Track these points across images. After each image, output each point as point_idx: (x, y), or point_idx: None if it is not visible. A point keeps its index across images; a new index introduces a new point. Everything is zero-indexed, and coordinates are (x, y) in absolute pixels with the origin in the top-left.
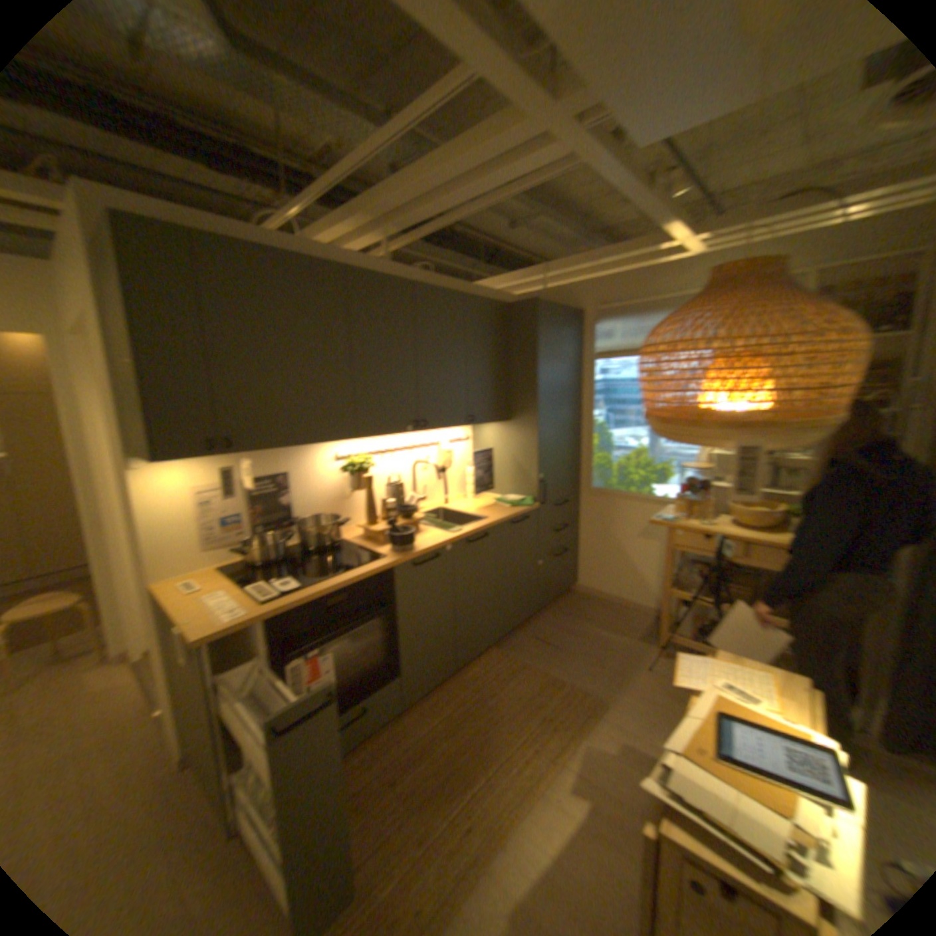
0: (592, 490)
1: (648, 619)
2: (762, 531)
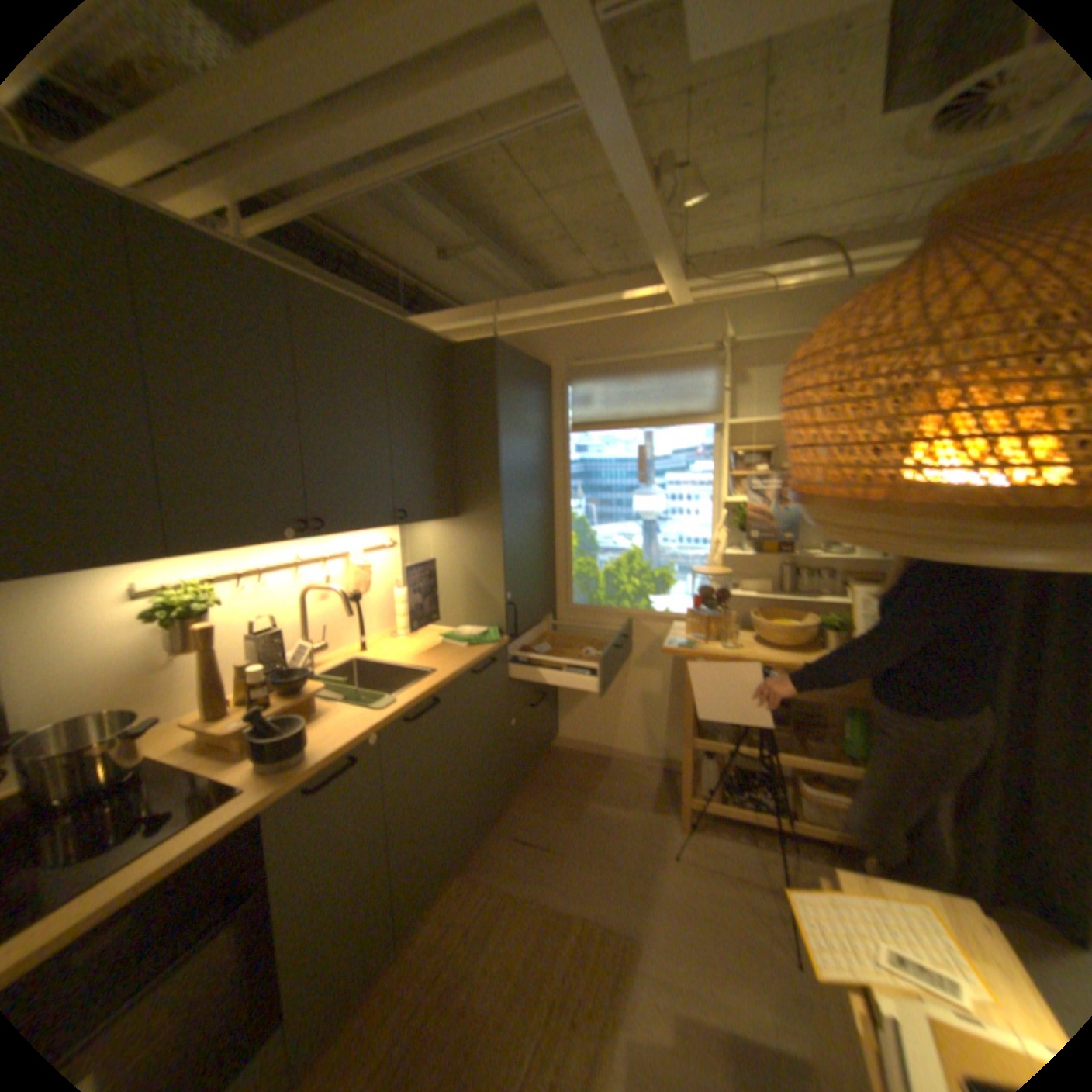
0: (572, 609)
1: (654, 775)
2: (796, 652)
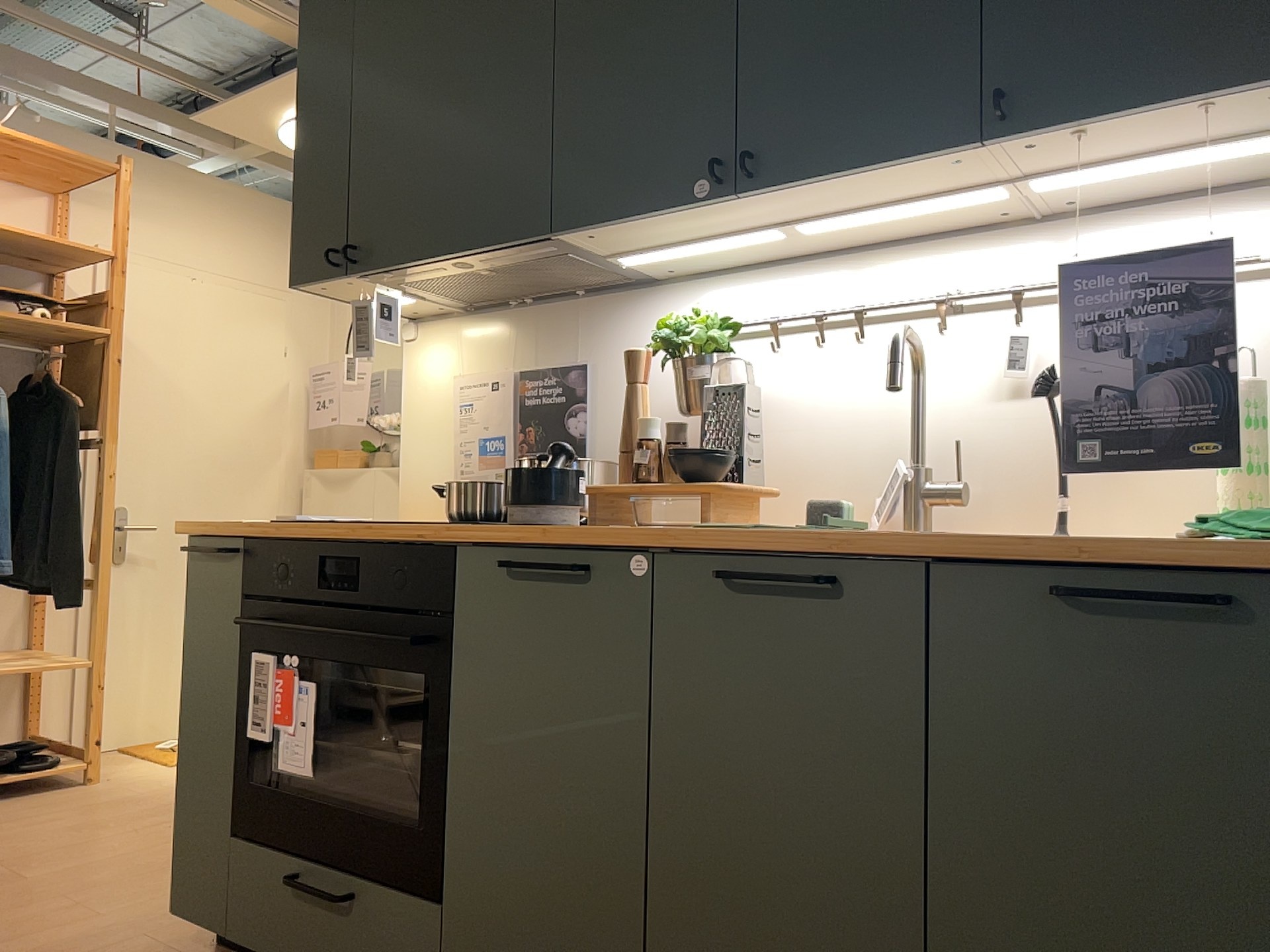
0: None
1: None
2: None
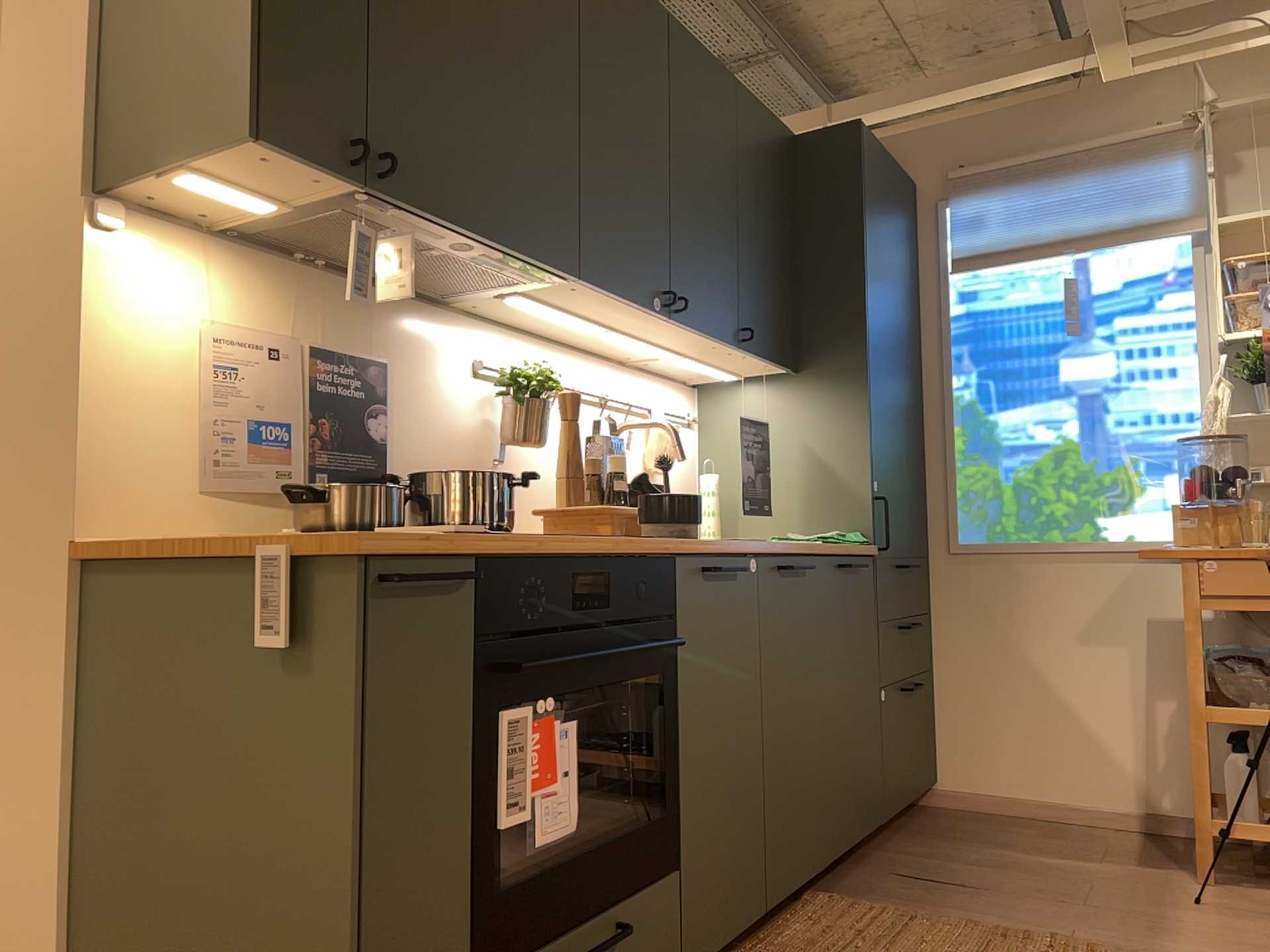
0: (960, 551)
1: (1129, 835)
2: None
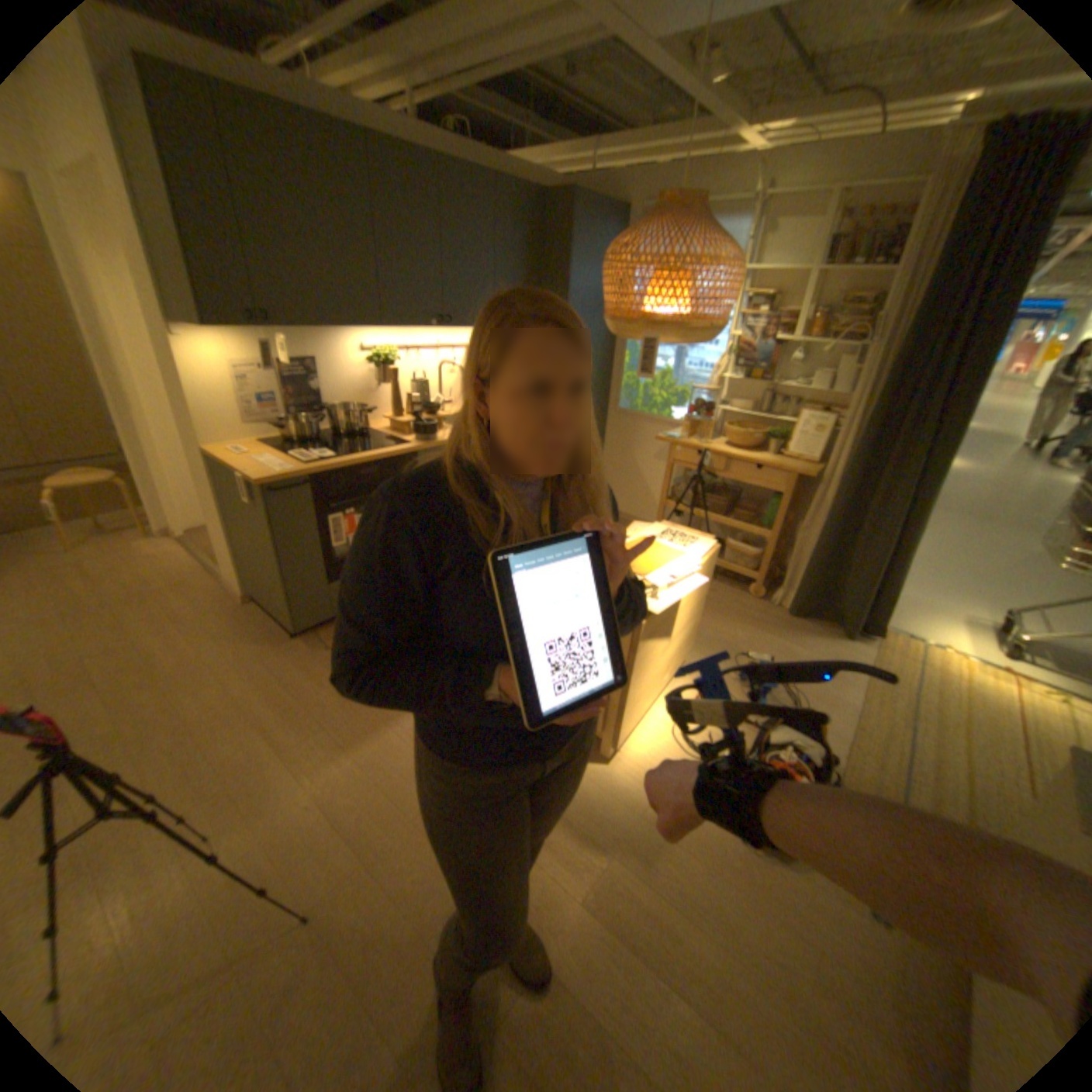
0: (616, 412)
1: None
2: (743, 450)
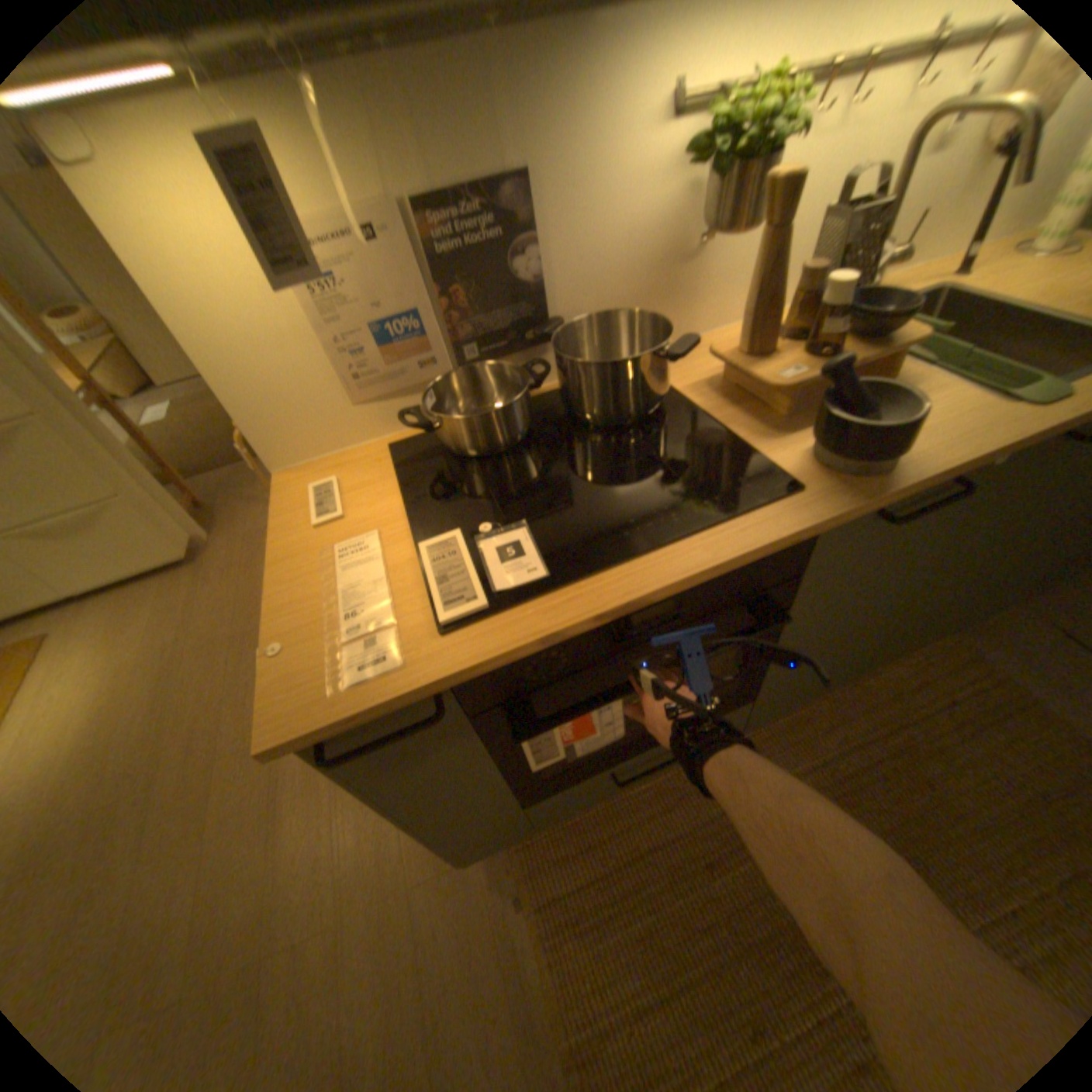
0: None
1: None
2: None
